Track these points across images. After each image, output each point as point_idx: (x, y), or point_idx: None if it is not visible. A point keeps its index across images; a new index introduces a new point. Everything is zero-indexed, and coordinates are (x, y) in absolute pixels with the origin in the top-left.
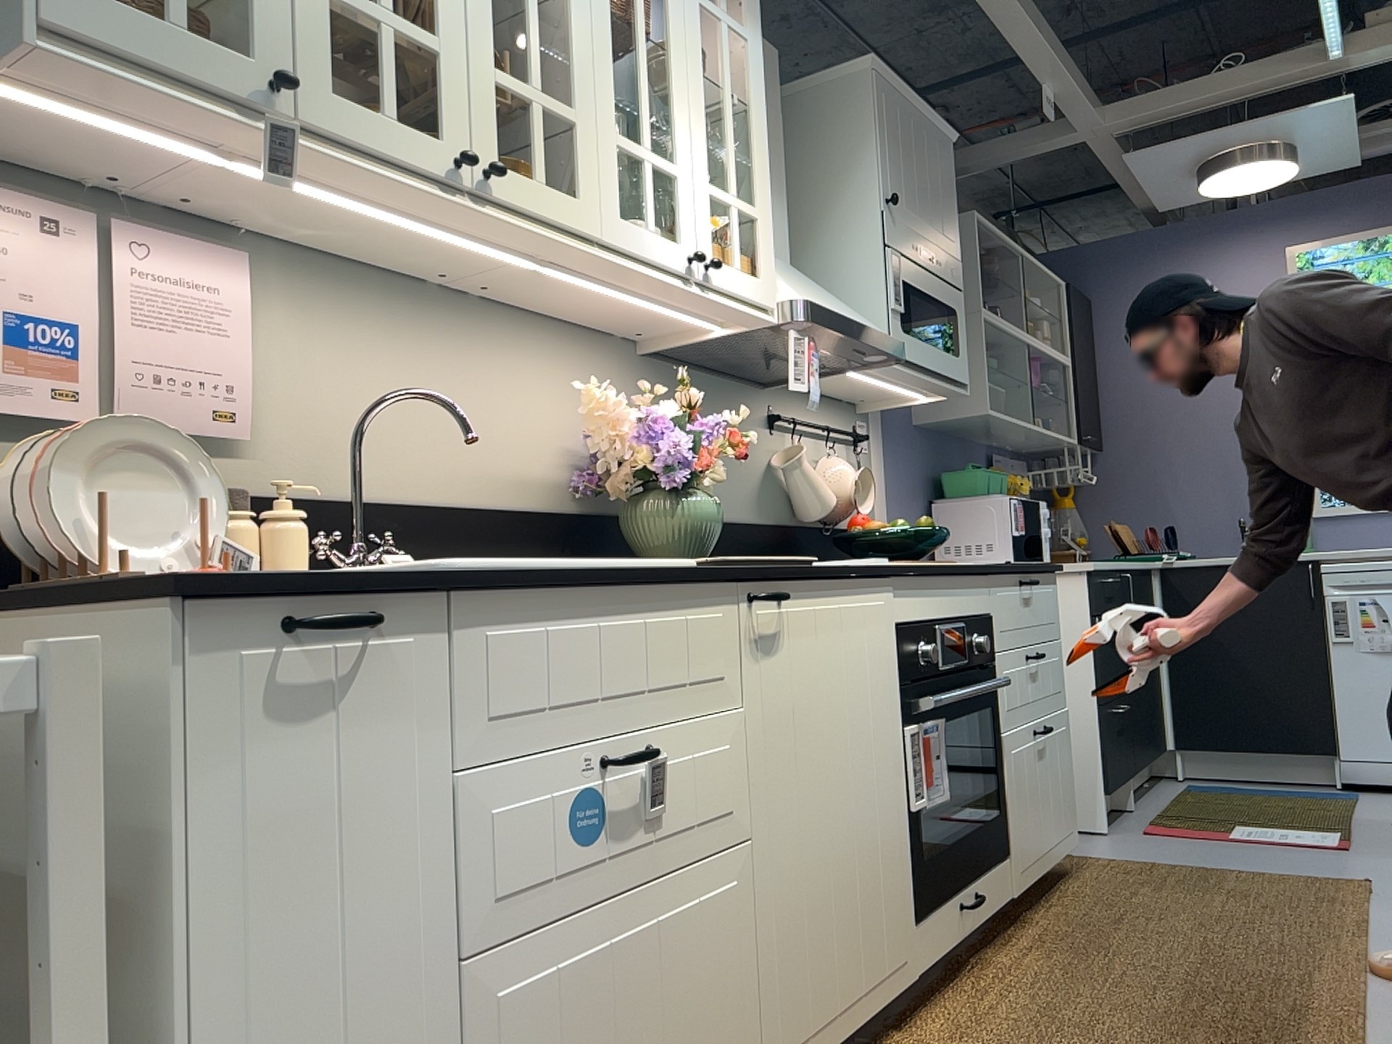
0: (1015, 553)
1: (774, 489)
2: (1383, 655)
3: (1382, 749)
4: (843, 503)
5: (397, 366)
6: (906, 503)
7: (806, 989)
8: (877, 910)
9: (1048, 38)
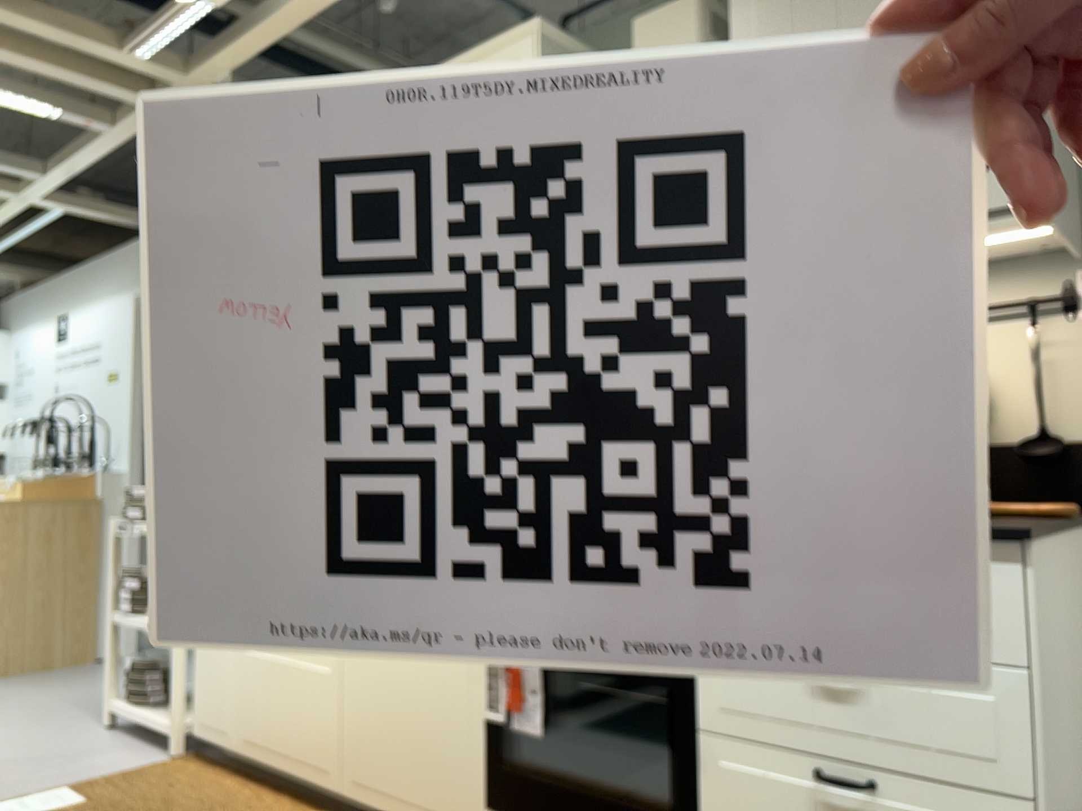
0: None
1: None
2: None
3: None
4: None
5: None
6: None
7: (369, 761)
8: (436, 764)
9: None
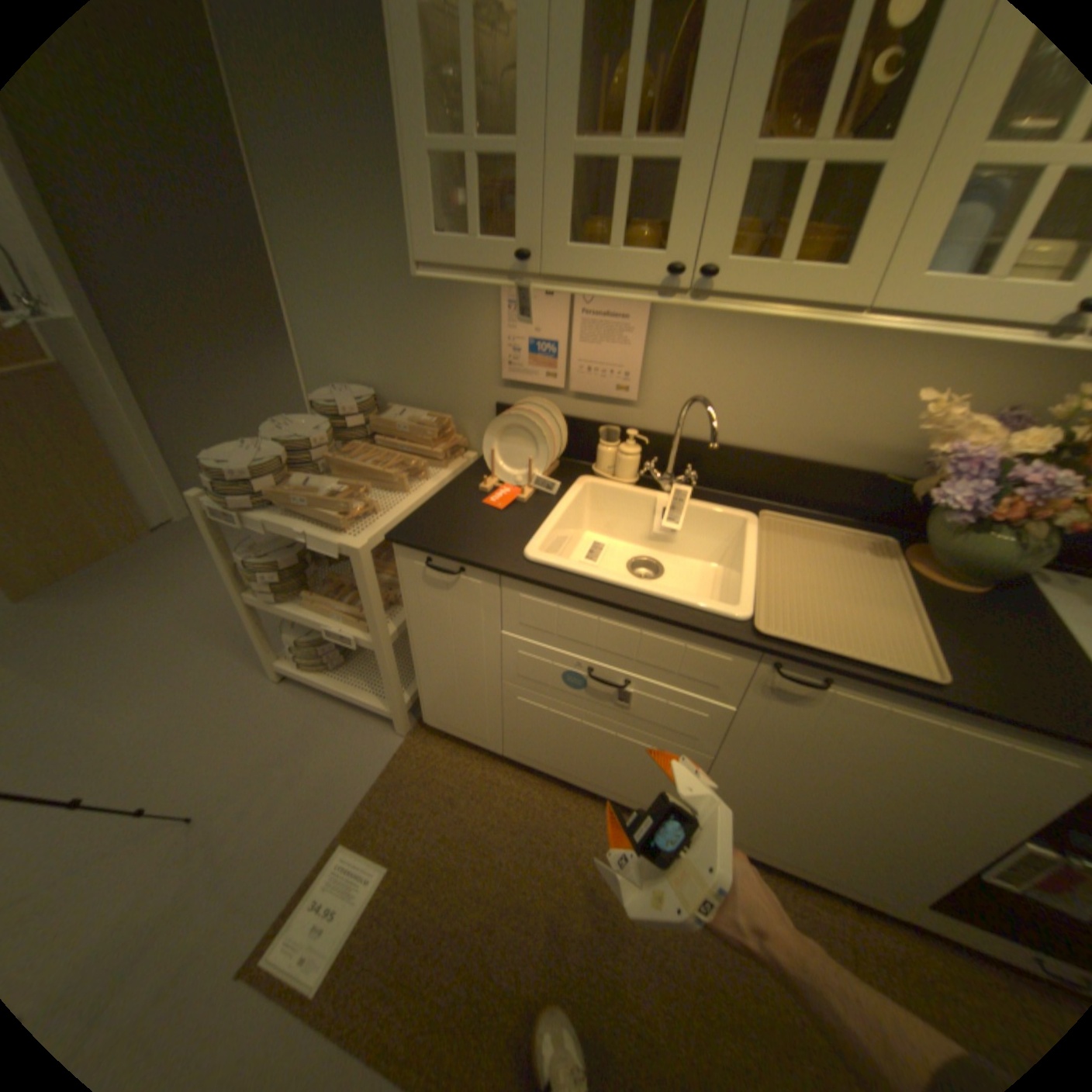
0: None
1: None
2: None
3: None
4: None
5: (762, 354)
6: None
7: (743, 831)
8: (864, 868)
9: None
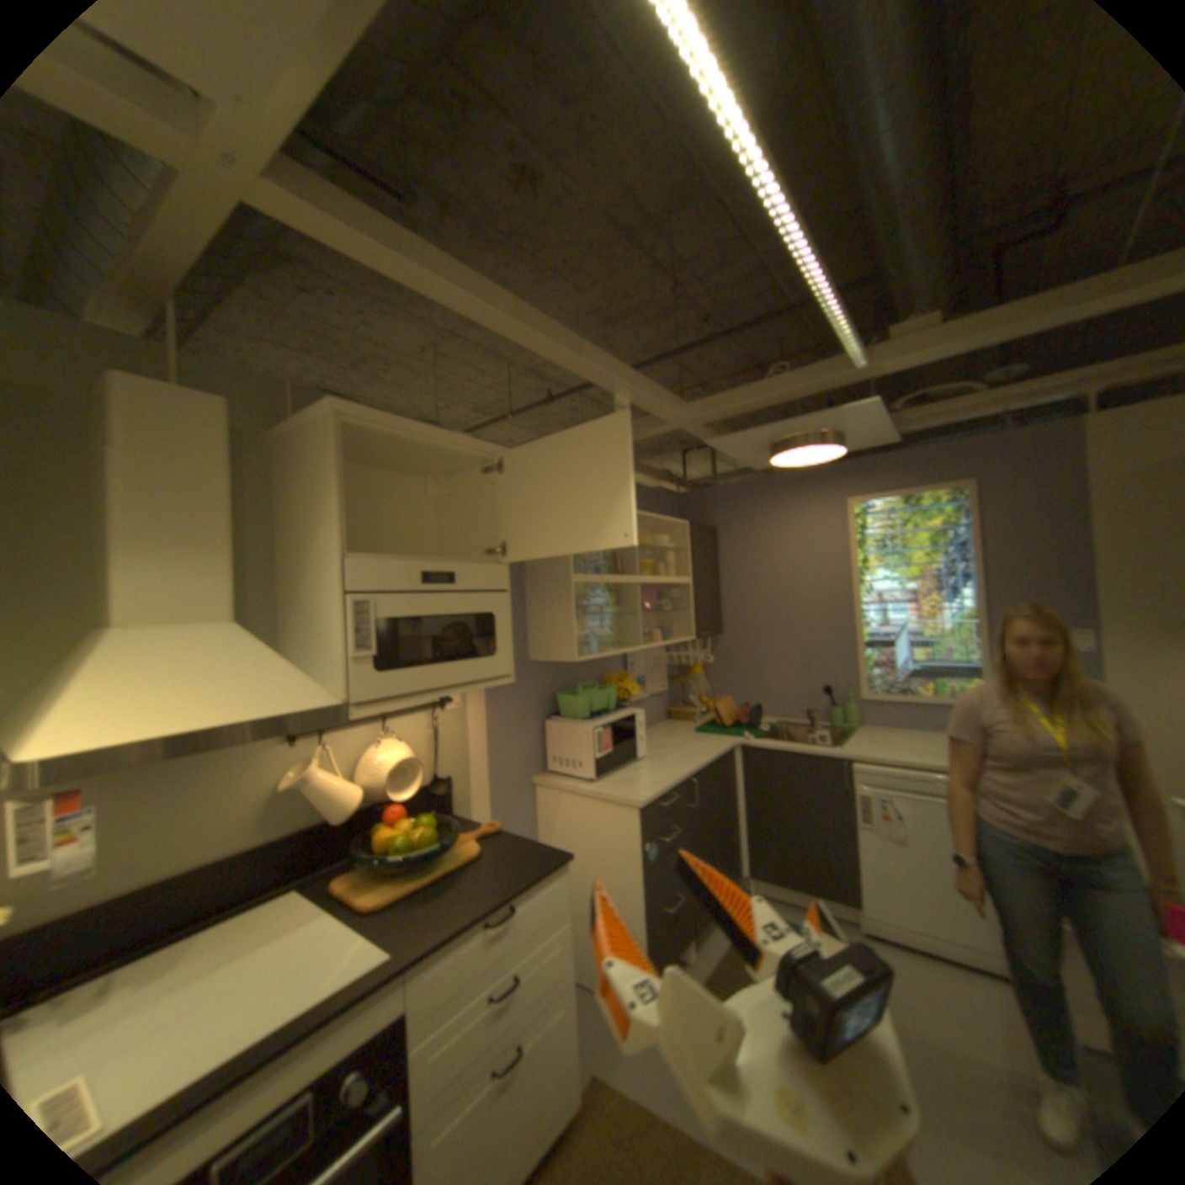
0: (598, 772)
1: (288, 802)
2: (900, 847)
3: (896, 920)
4: (381, 793)
5: None
6: (511, 732)
7: None
8: None
9: (599, 357)
